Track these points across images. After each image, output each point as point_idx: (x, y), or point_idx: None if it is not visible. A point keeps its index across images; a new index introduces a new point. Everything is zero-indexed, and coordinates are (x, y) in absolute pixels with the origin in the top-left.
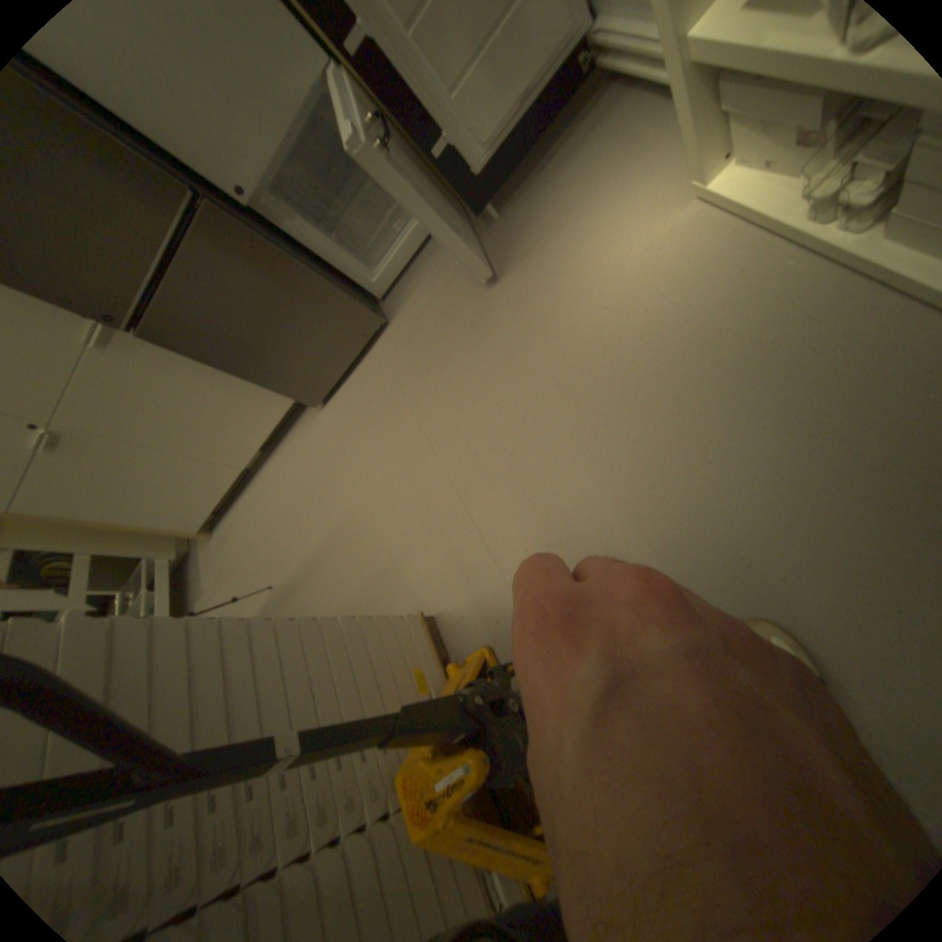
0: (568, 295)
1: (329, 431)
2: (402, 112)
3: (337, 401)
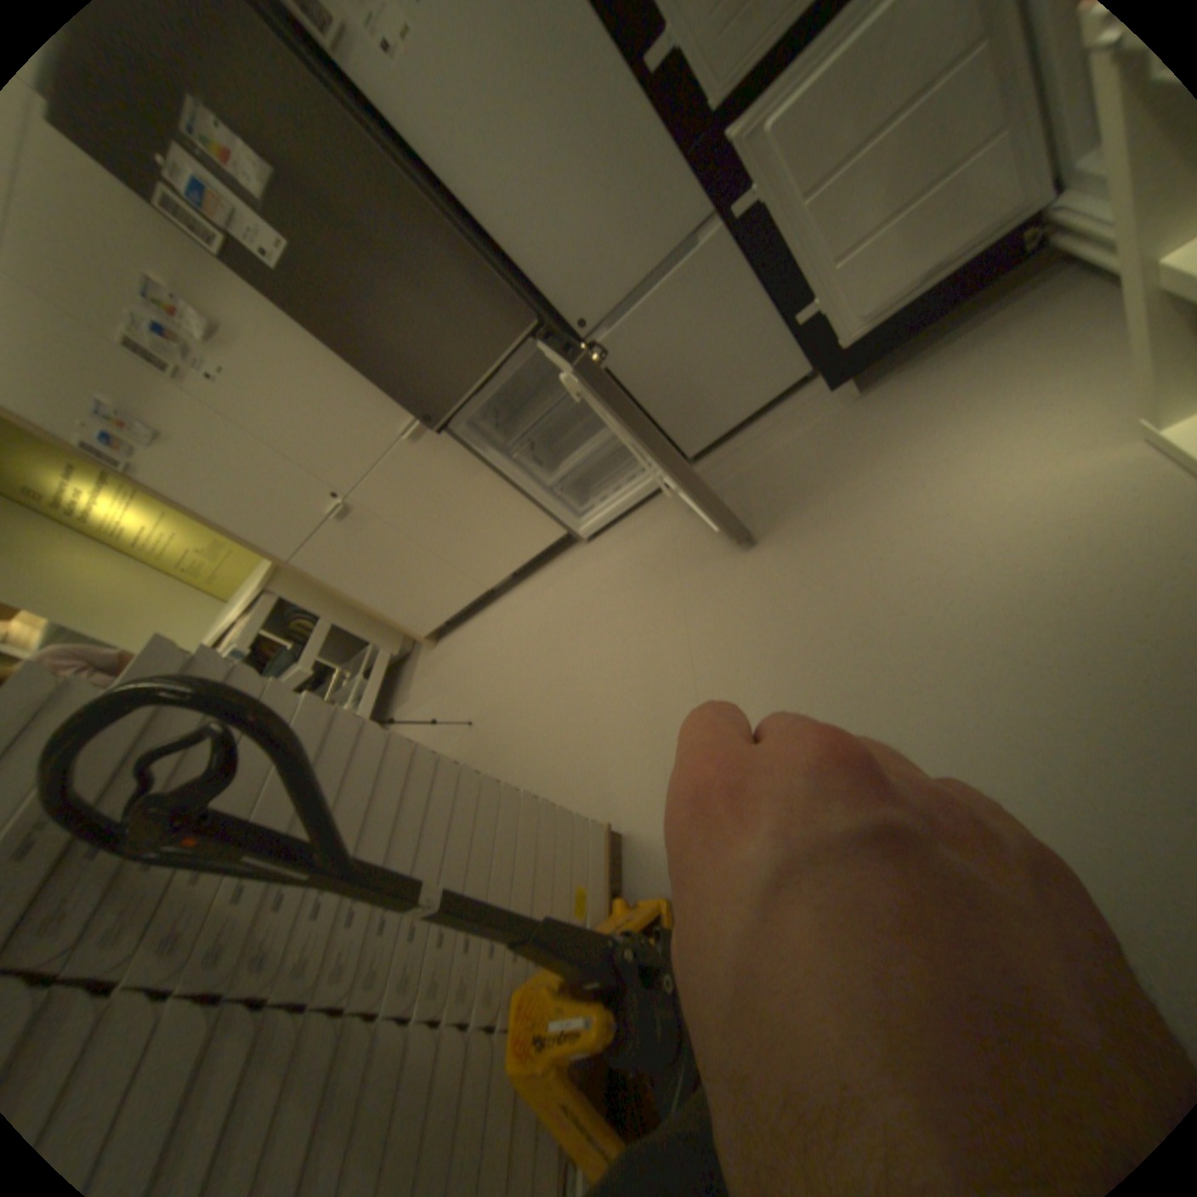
0: (916, 515)
1: (585, 579)
2: (775, 273)
3: (604, 549)
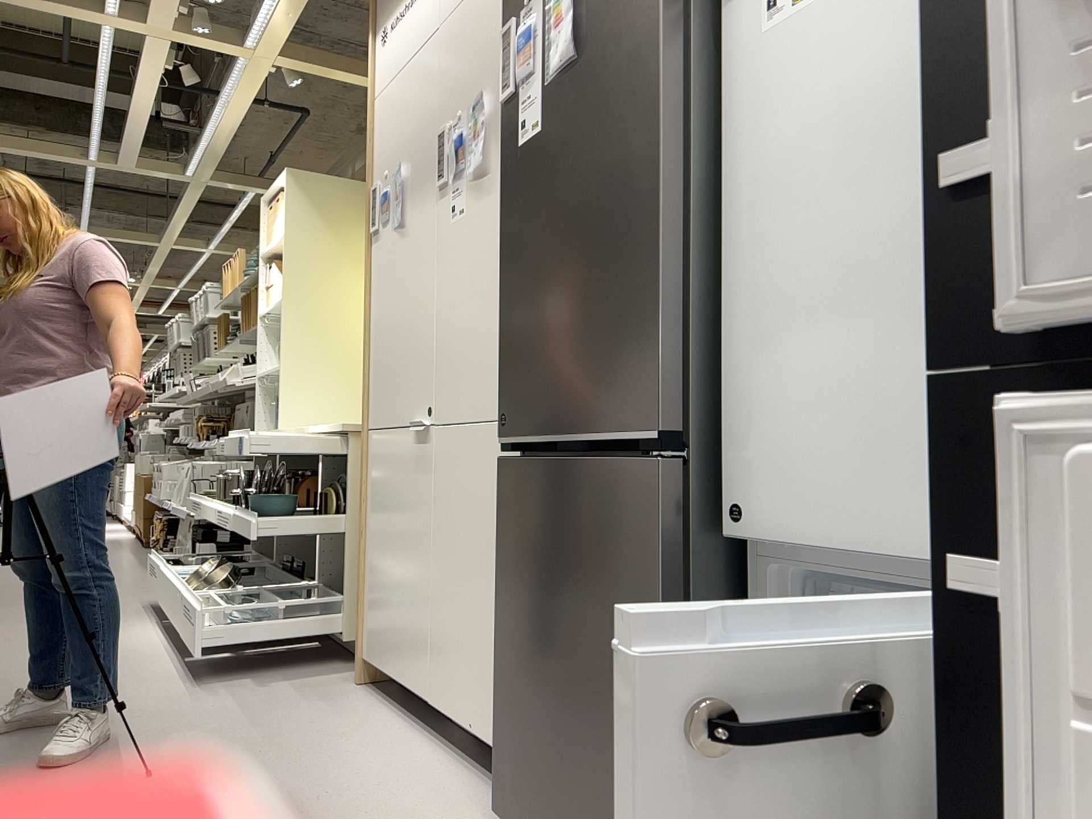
0: None
1: None
2: None
3: None
